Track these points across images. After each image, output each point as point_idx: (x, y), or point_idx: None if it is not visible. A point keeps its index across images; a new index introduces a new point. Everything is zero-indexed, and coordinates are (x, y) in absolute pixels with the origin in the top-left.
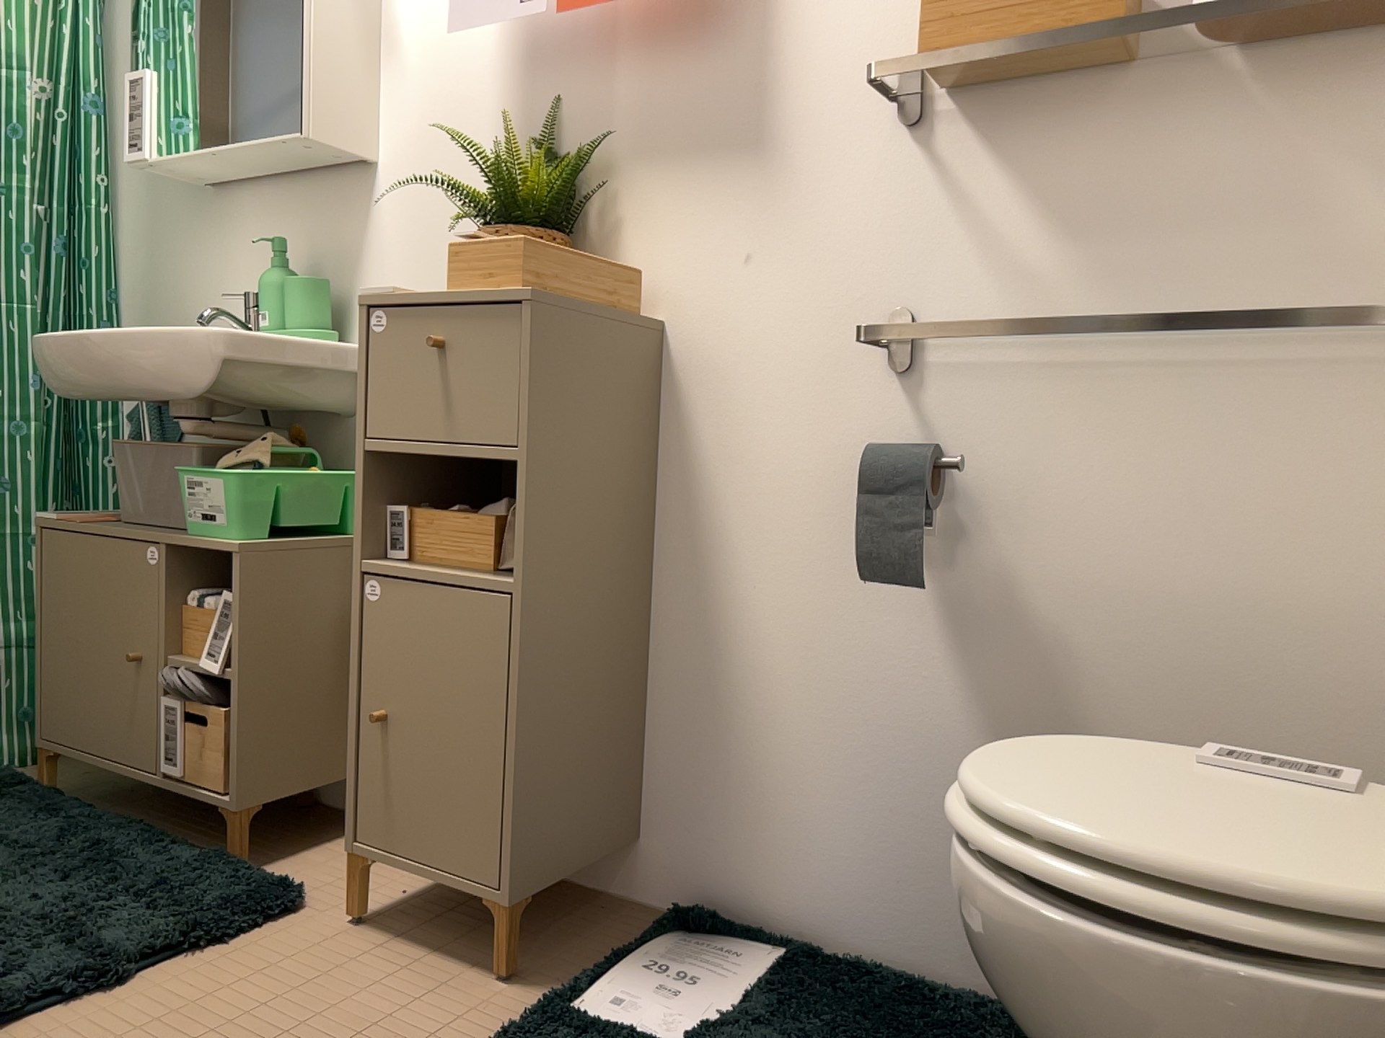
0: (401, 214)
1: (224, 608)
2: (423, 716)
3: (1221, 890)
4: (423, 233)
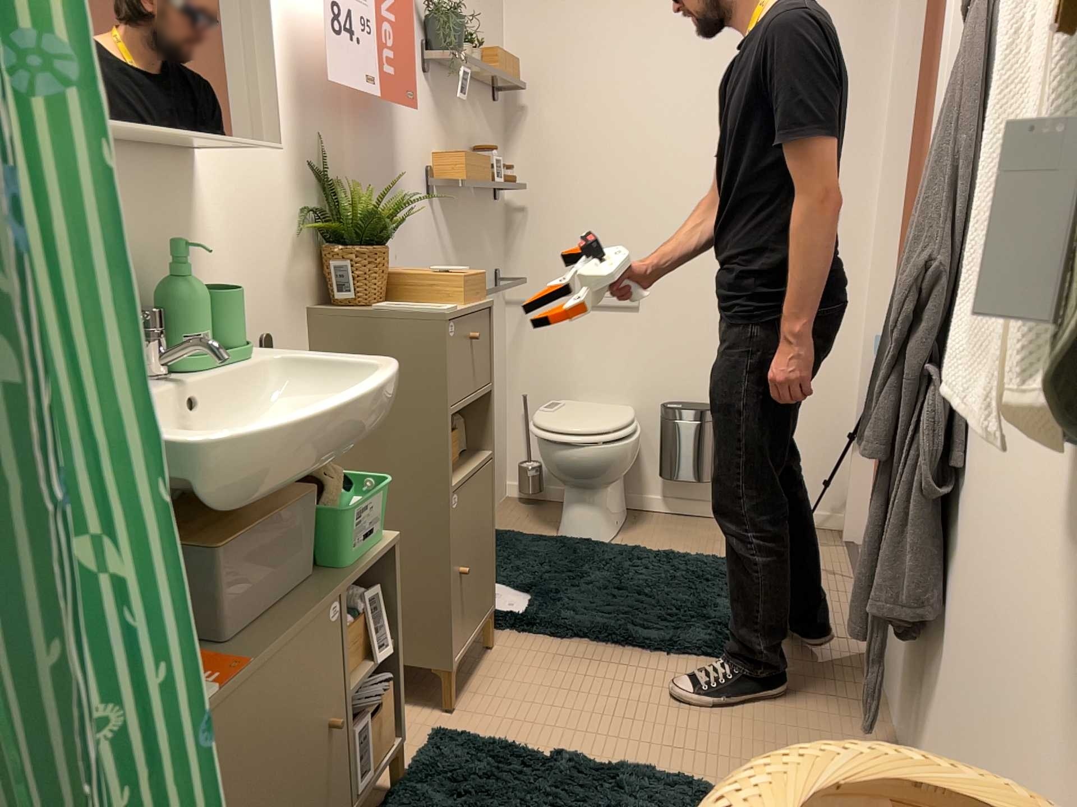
0: (232, 213)
1: (375, 601)
2: (475, 550)
3: (635, 420)
4: (264, 236)
